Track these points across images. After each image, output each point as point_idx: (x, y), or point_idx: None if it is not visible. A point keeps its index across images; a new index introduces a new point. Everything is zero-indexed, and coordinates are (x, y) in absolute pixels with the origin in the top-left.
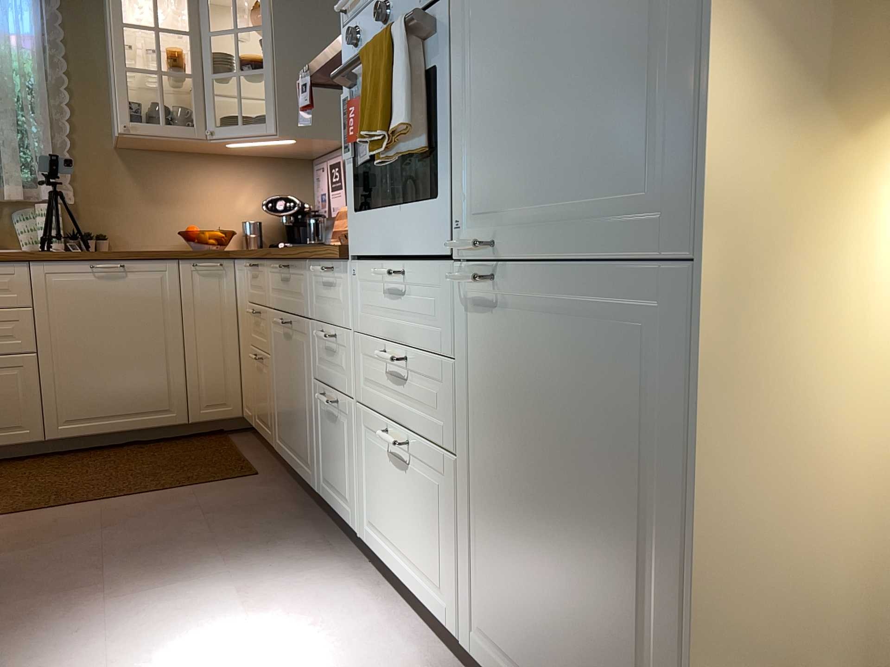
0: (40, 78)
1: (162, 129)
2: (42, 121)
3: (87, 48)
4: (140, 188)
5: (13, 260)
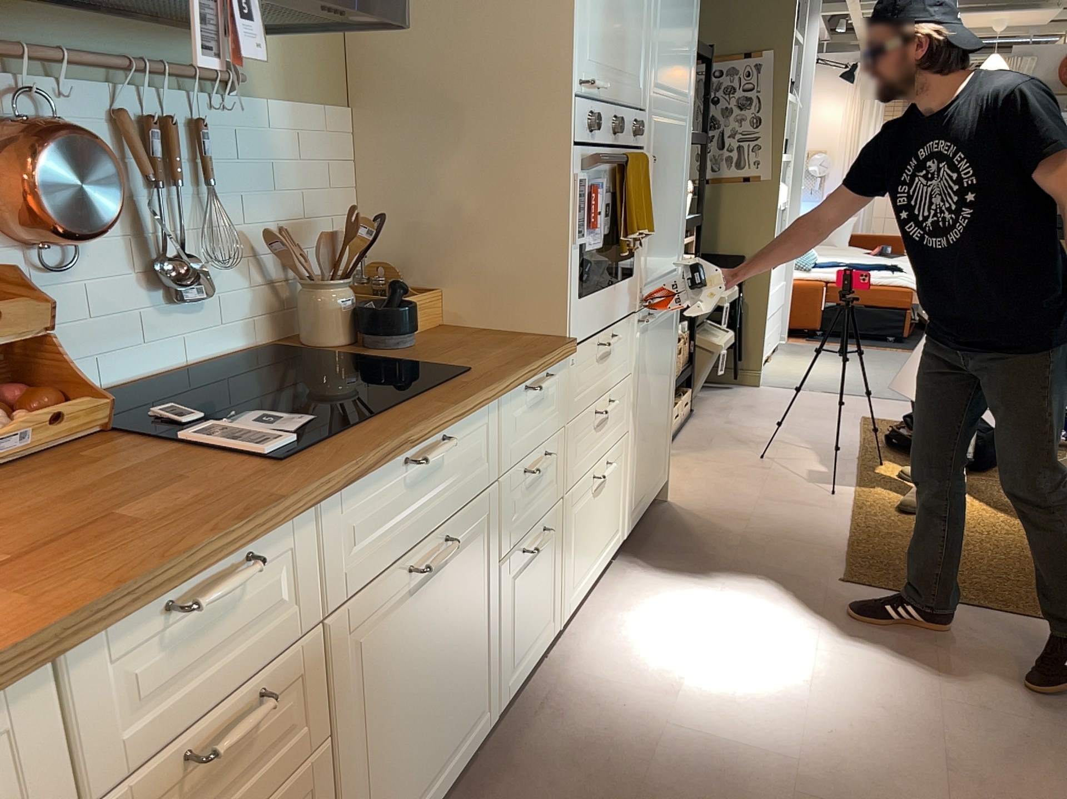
0: None
1: None
2: None
3: None
4: None
5: None
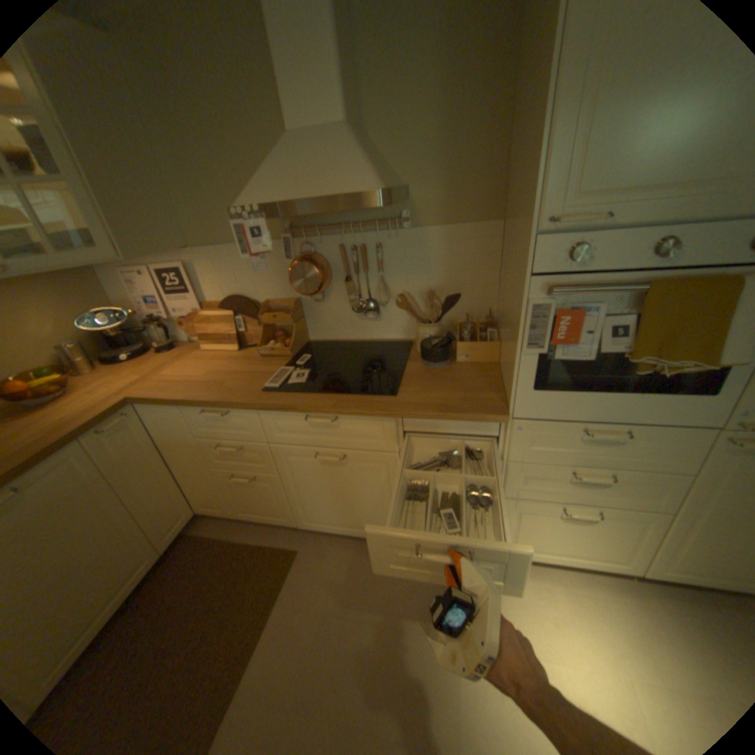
0: None
1: None
2: None
3: None
4: None
5: None
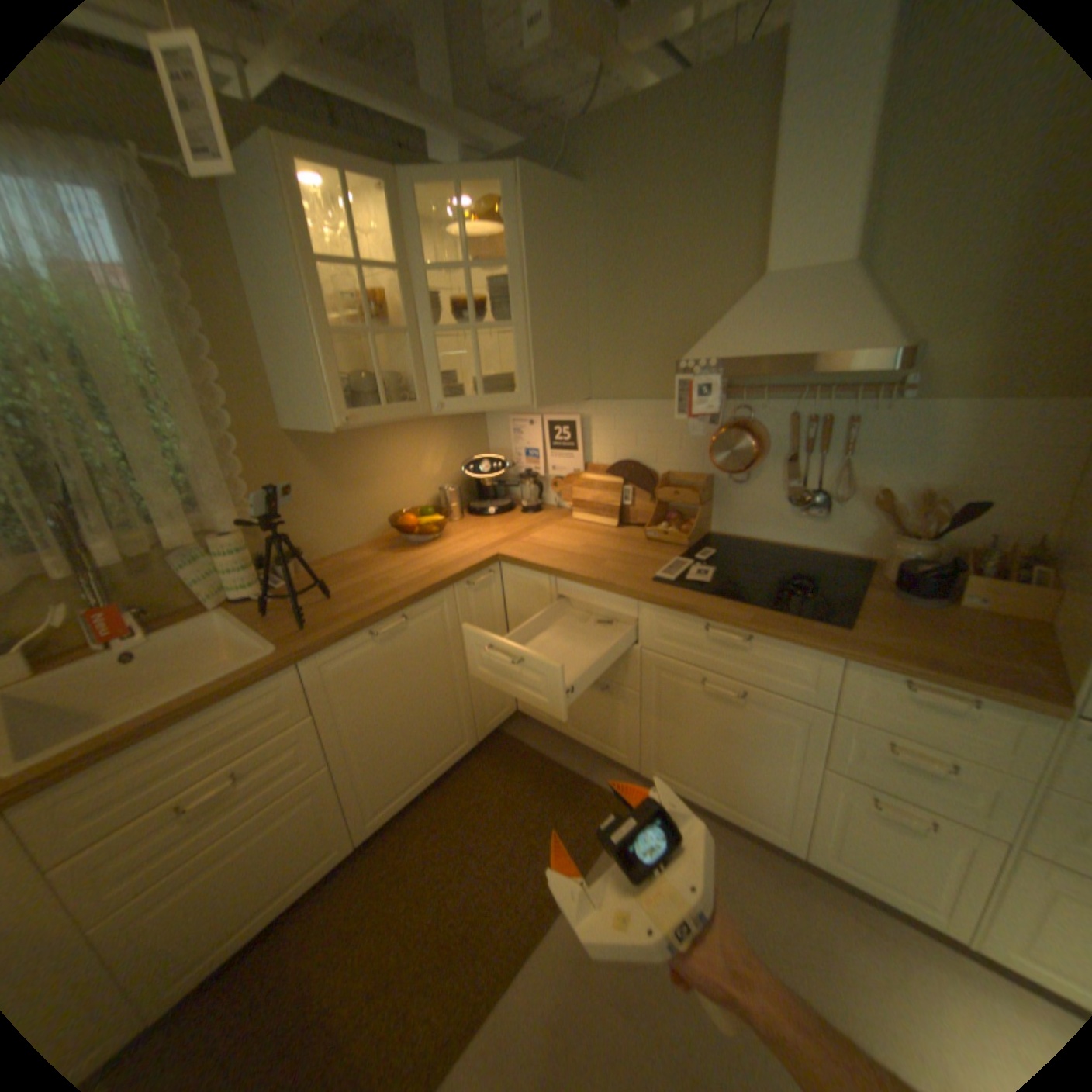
0: (164, 346)
1: (385, 413)
2: (191, 419)
3: (211, 283)
4: (322, 477)
5: (279, 673)
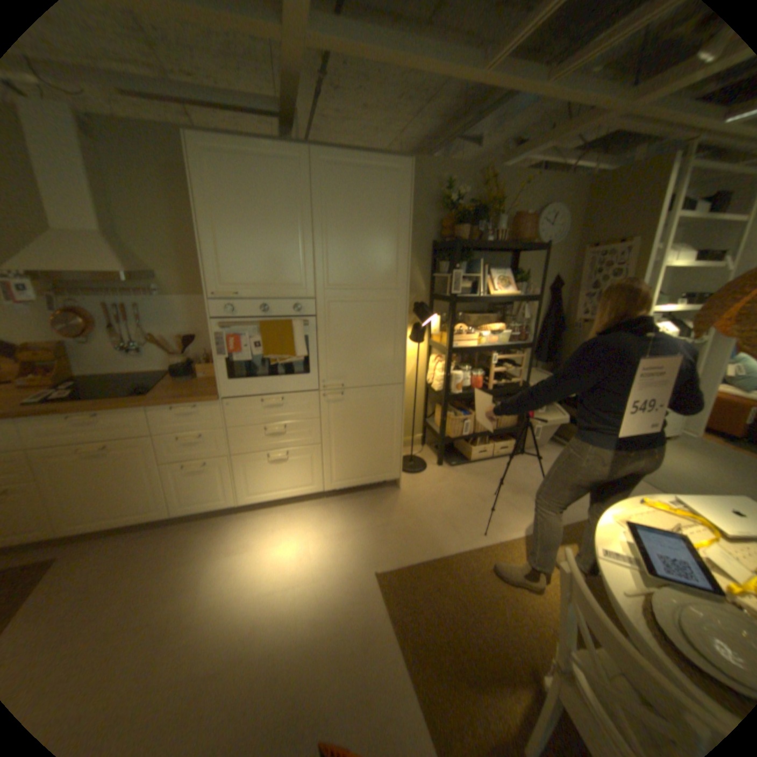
0: None
1: None
2: None
3: None
4: None
5: None
